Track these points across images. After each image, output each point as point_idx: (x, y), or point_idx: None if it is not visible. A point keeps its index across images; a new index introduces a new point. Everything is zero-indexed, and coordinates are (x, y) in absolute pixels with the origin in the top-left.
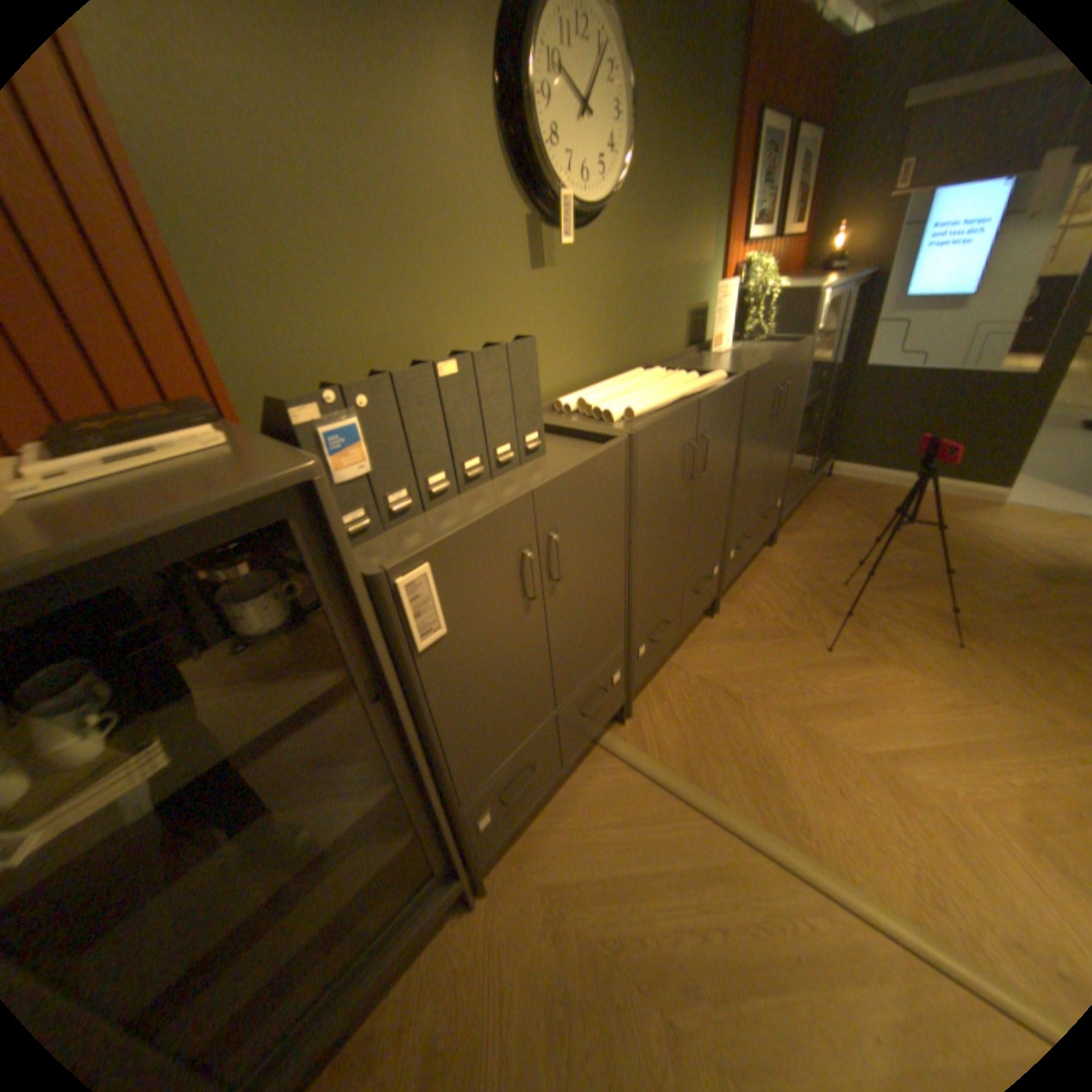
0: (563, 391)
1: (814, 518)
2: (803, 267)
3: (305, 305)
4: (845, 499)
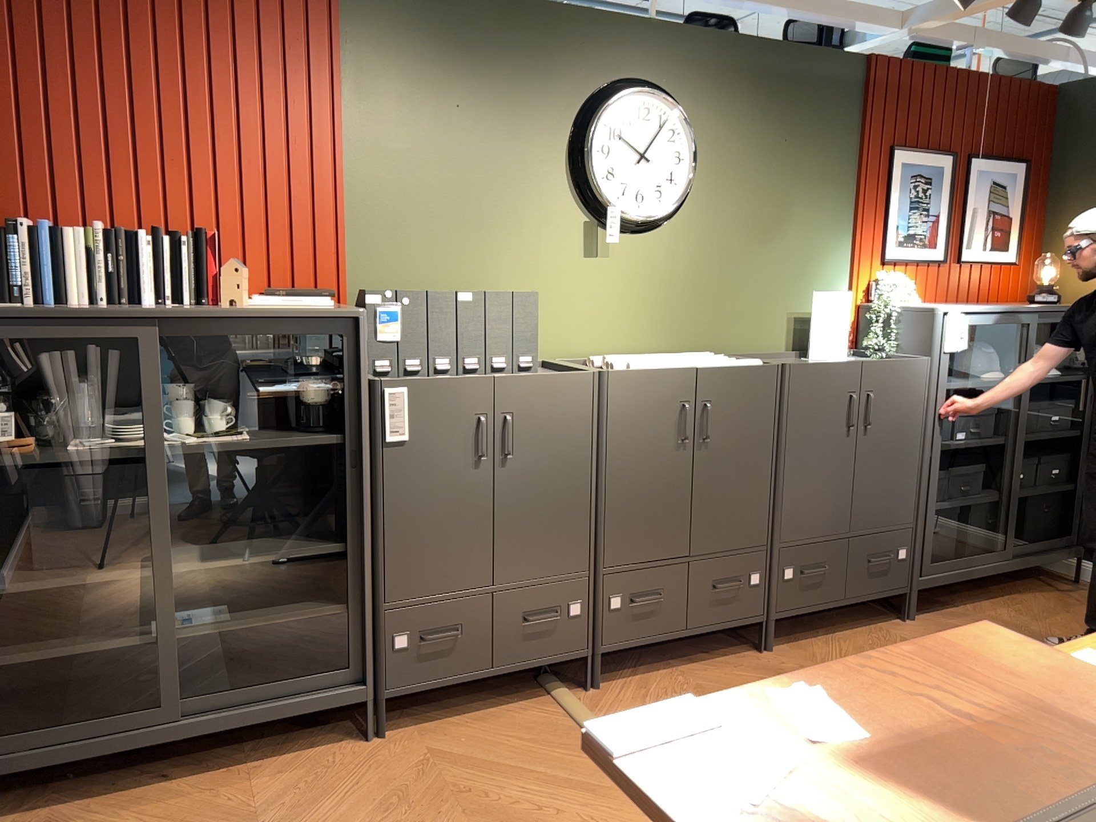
0: (607, 354)
1: (1000, 612)
2: (1023, 300)
3: (406, 256)
4: (1074, 605)
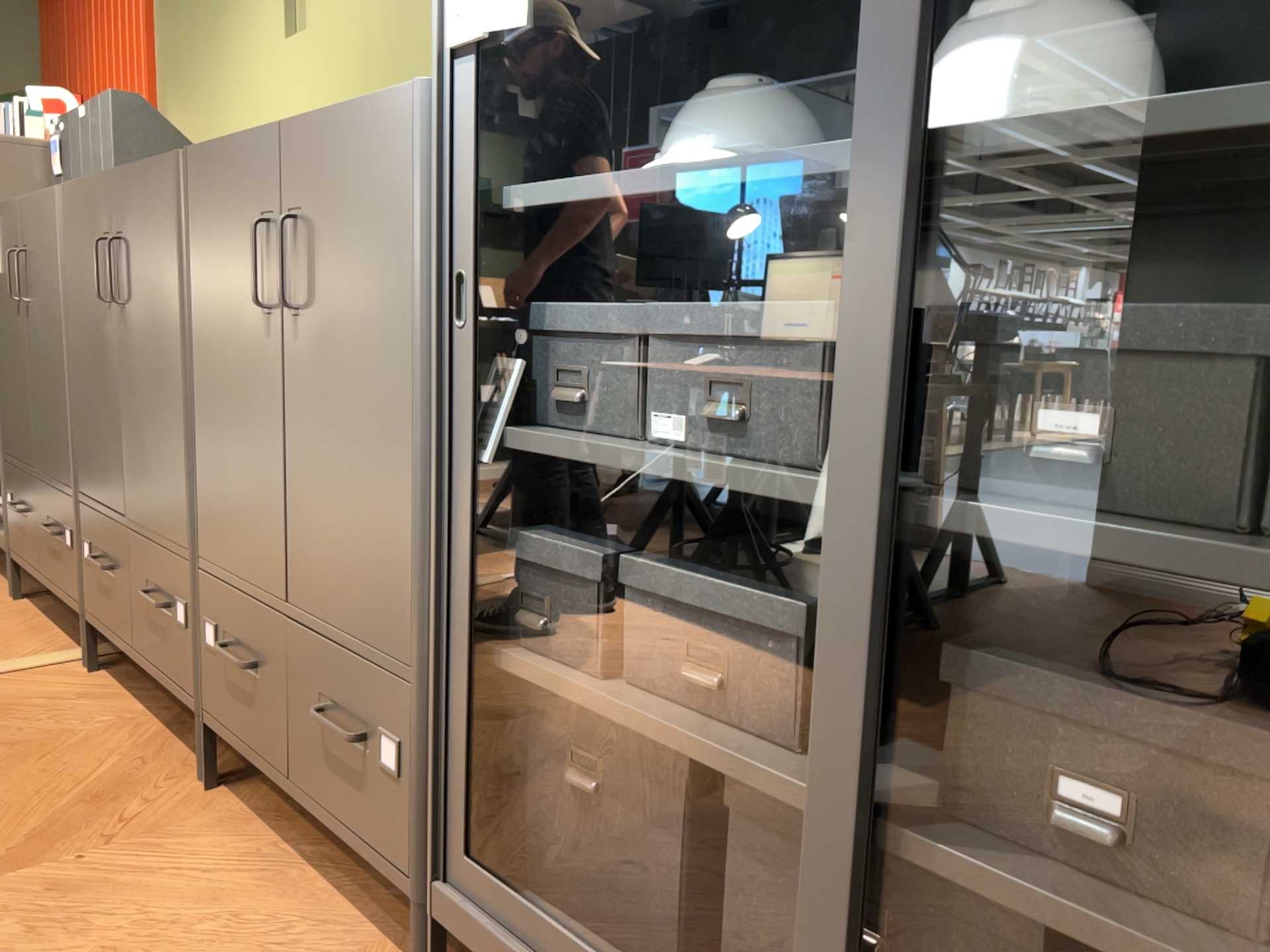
0: None
1: None
2: None
3: (183, 92)
4: None
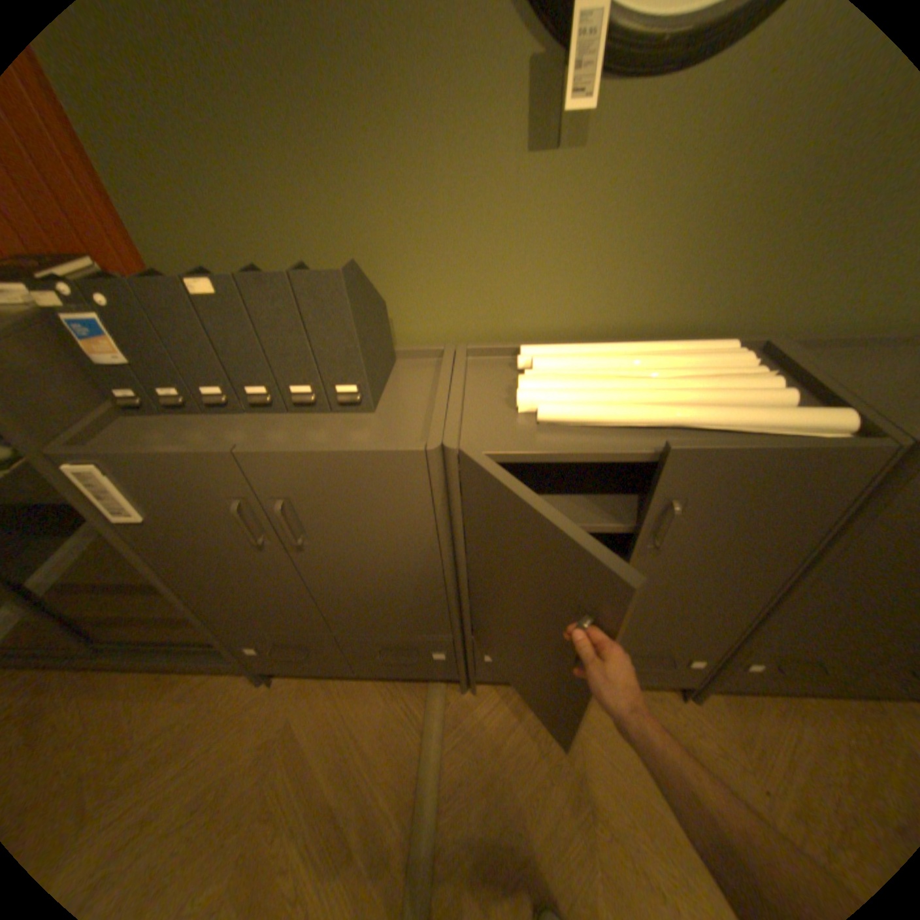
0: (564, 334)
1: None
2: None
3: (198, 182)
4: None
